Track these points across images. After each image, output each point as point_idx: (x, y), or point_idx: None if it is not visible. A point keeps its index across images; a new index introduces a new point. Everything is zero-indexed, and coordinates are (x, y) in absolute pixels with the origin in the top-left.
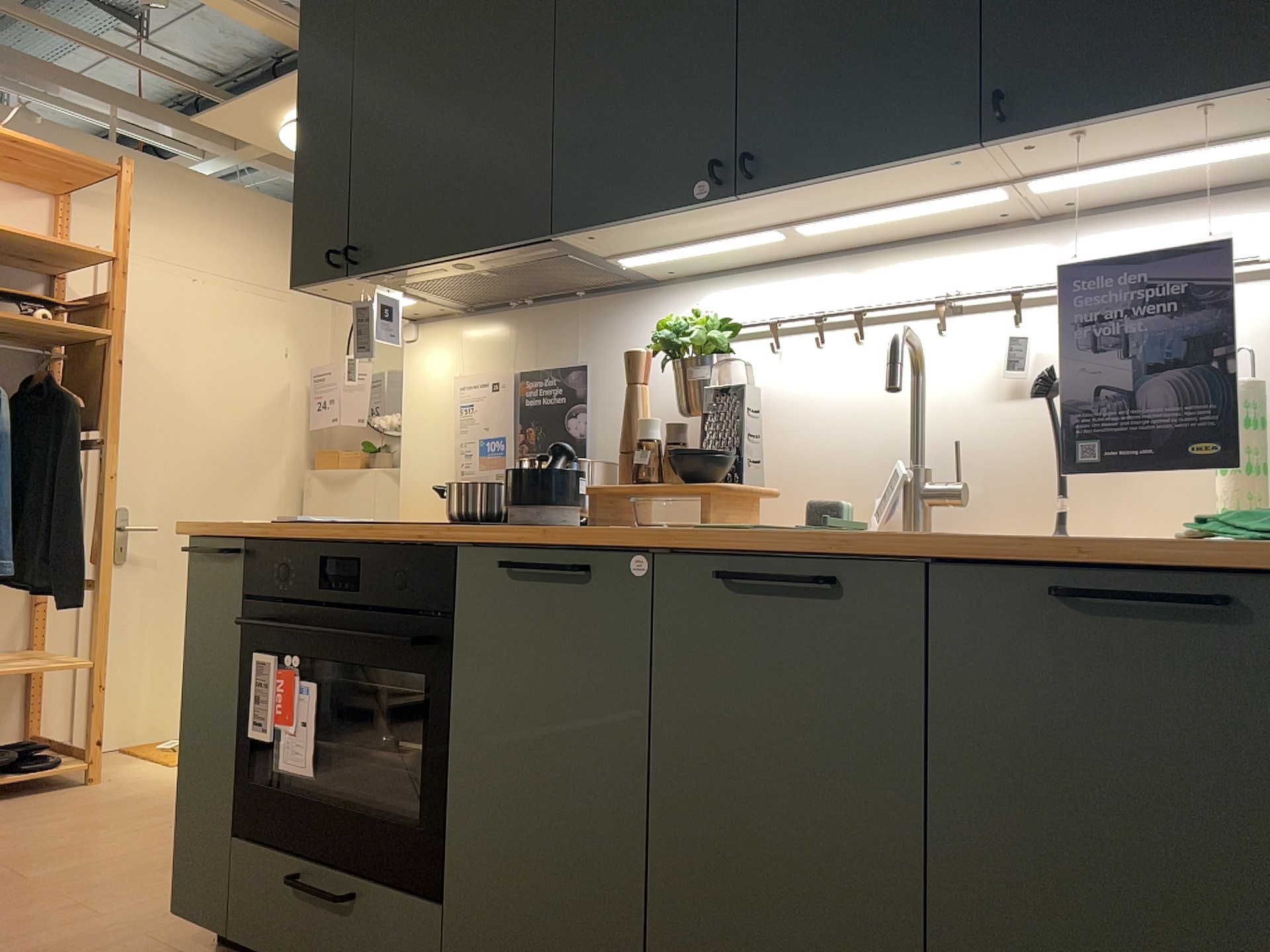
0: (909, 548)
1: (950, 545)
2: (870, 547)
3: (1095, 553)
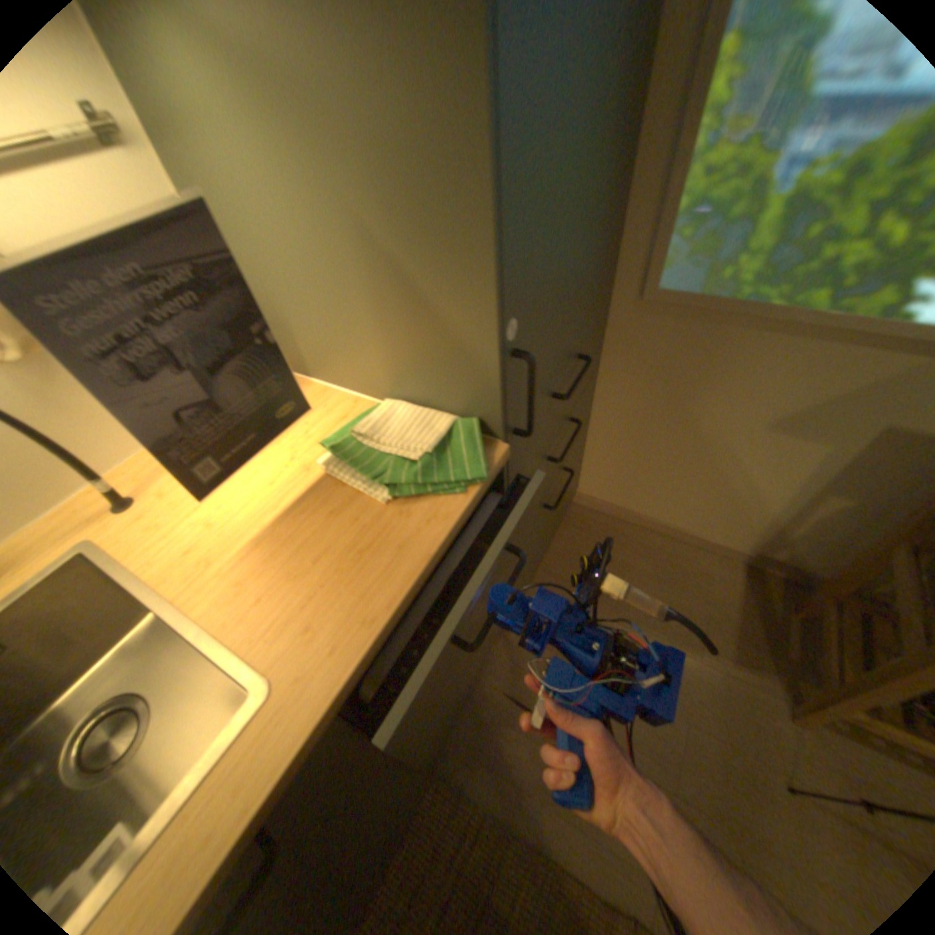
0: (315, 736)
1: (348, 691)
2: (279, 786)
3: (421, 579)
